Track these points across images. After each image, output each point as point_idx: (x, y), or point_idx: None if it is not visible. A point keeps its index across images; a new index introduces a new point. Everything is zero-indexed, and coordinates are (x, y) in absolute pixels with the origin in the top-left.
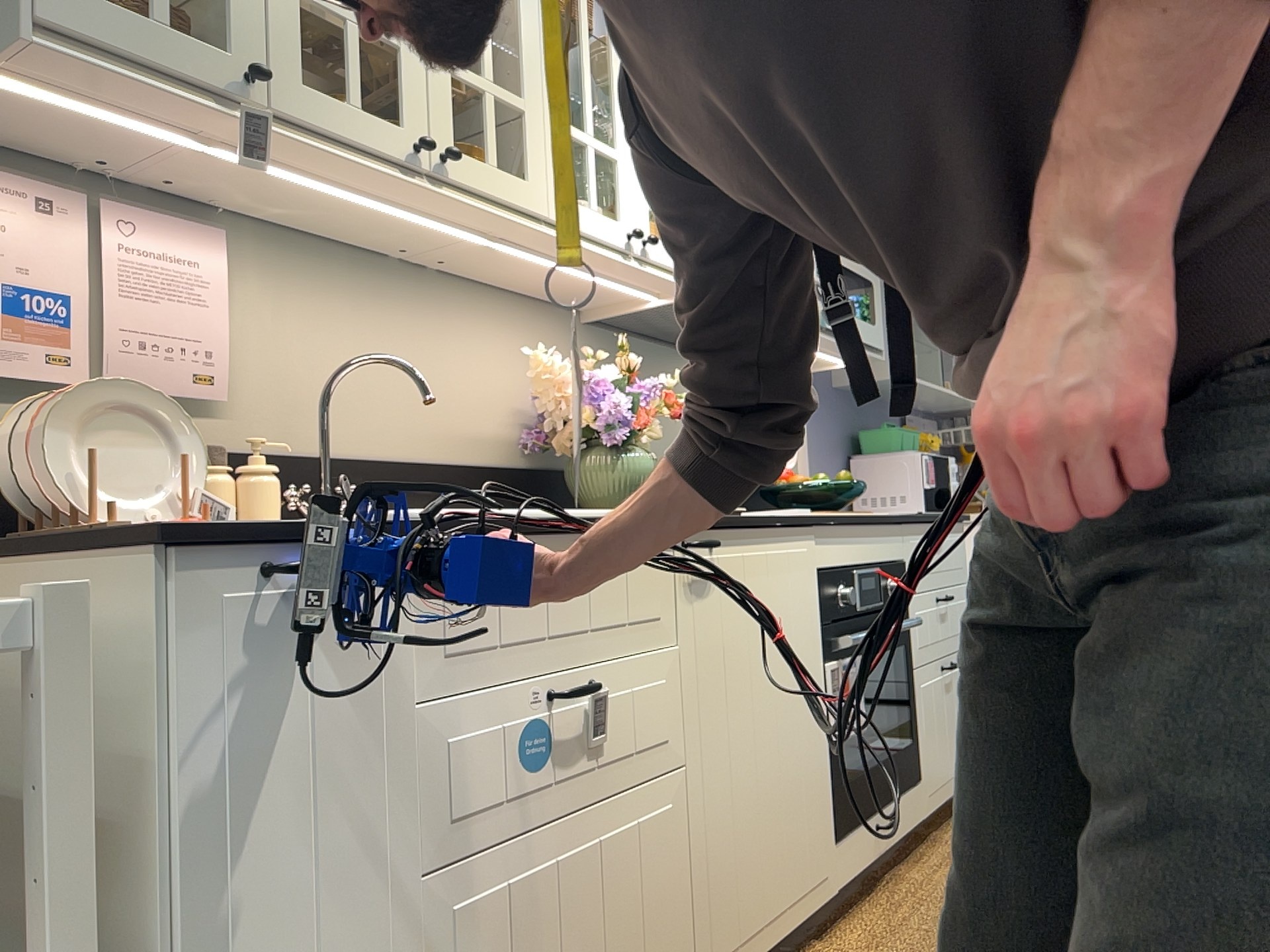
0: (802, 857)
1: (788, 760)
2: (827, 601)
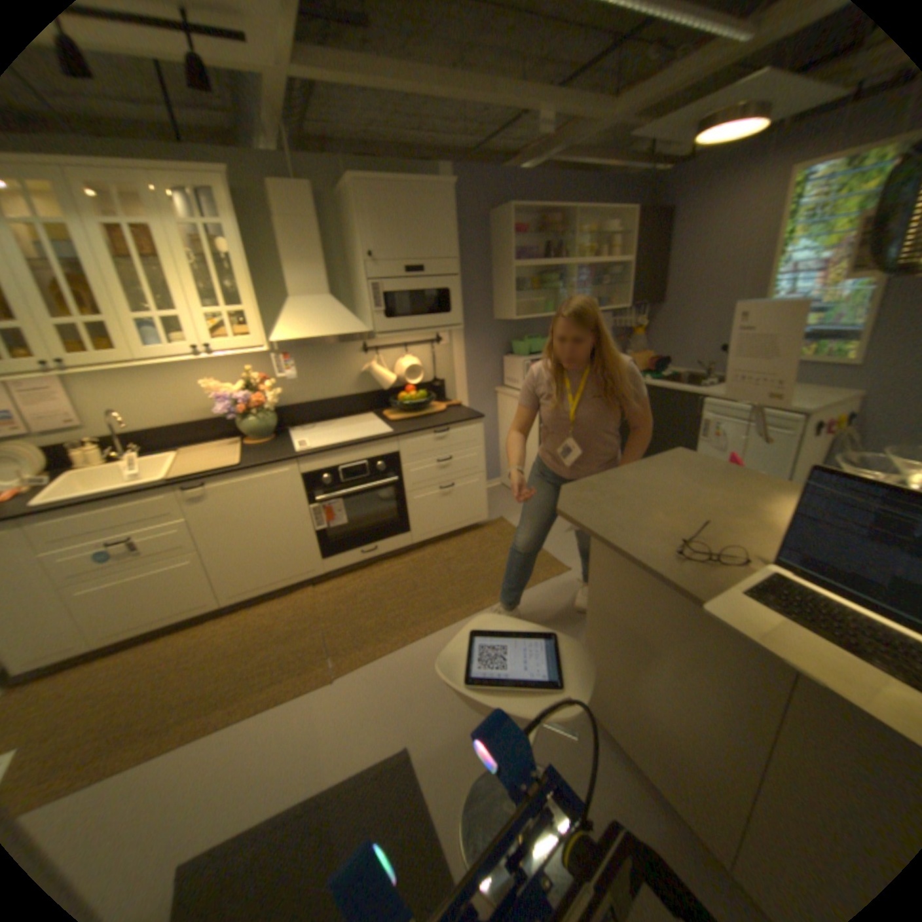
0: (290, 568)
1: (276, 542)
2: (308, 486)
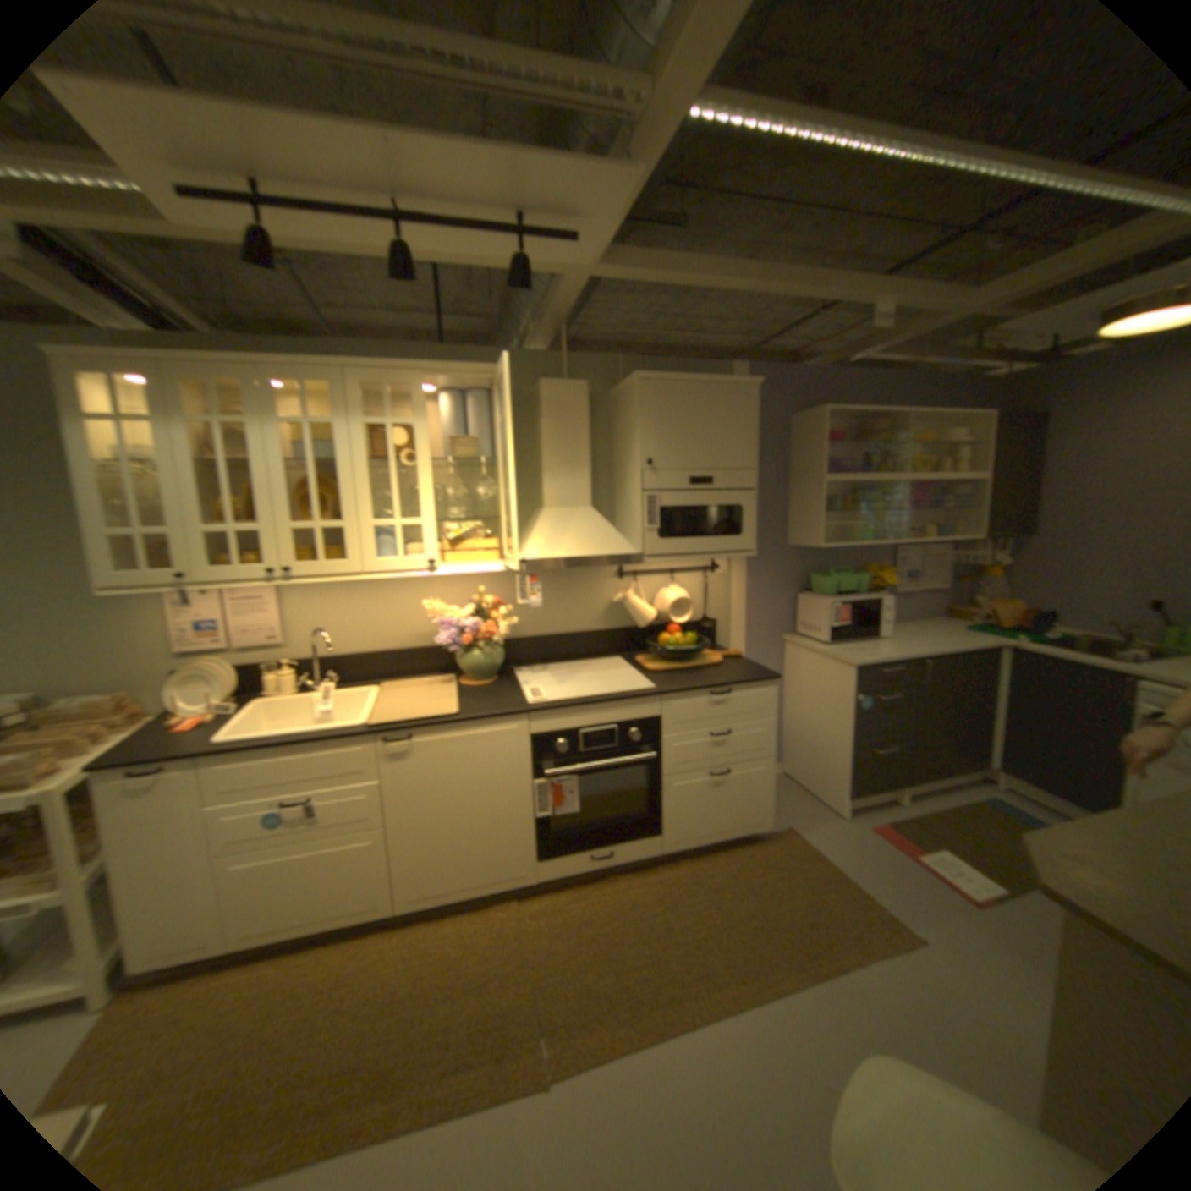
0: (494, 869)
1: (483, 828)
2: (538, 752)
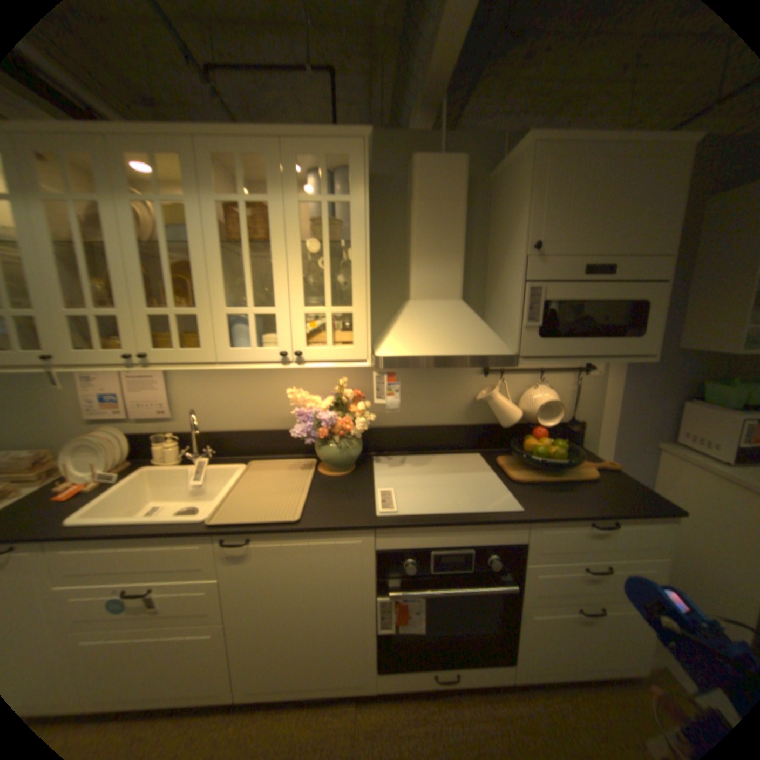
0: (333, 674)
1: (323, 635)
2: (384, 567)
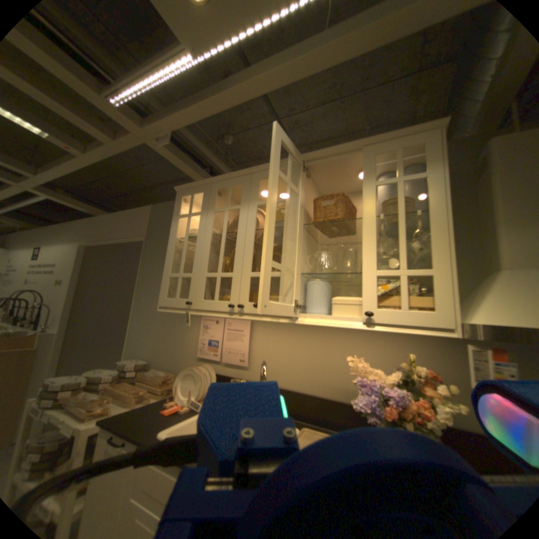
0: None
1: None
2: None
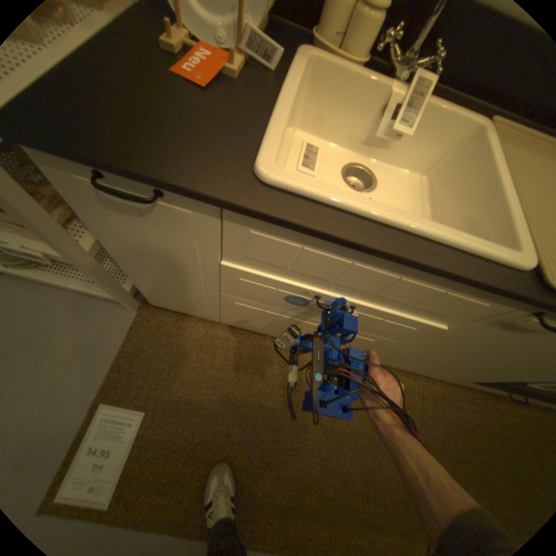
0: (444, 375)
1: (481, 371)
2: None
